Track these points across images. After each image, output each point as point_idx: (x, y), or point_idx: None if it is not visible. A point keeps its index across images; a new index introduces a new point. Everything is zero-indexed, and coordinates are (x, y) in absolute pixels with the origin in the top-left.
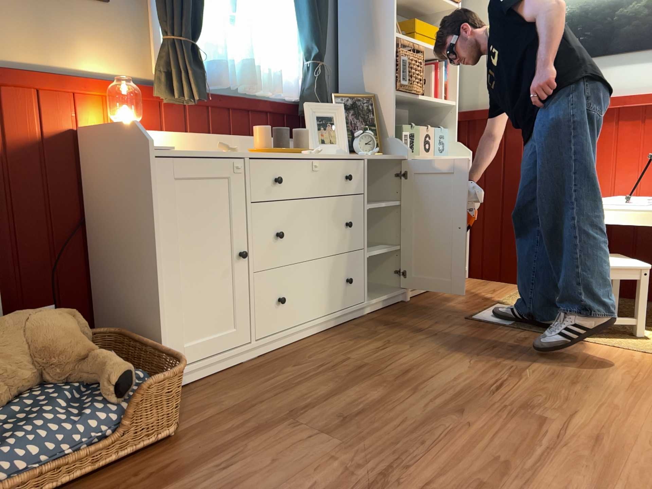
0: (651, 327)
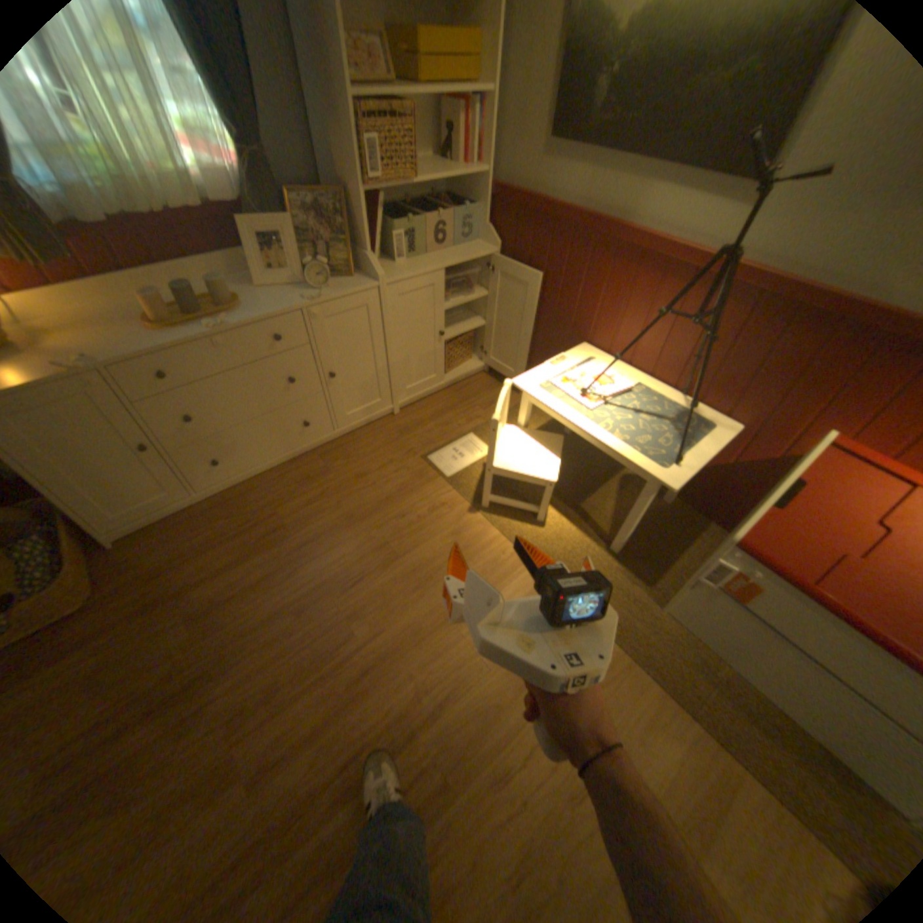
0: (565, 507)
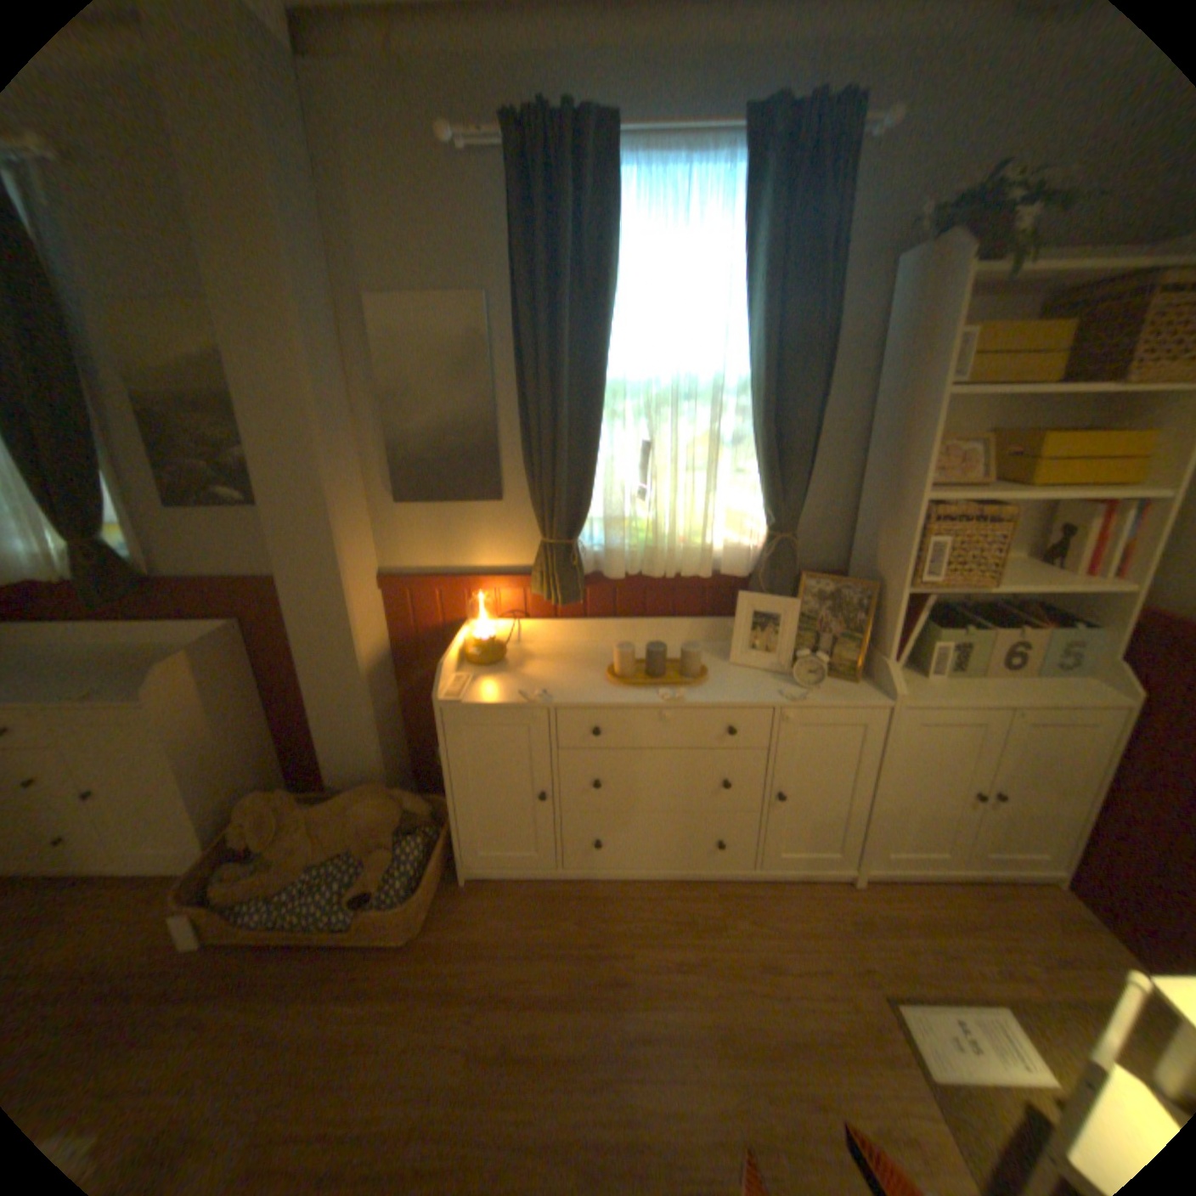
0: None
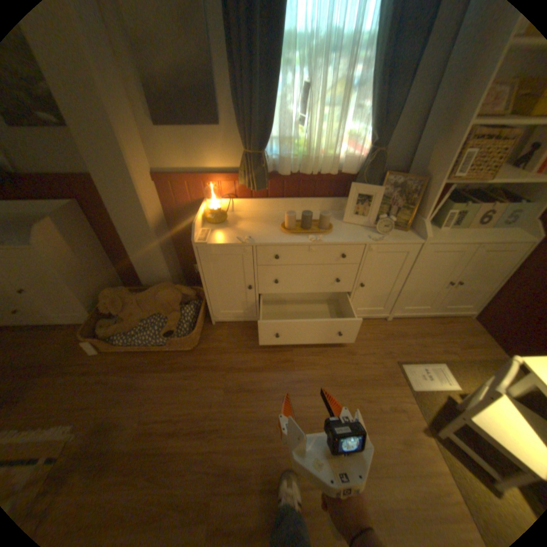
0: None
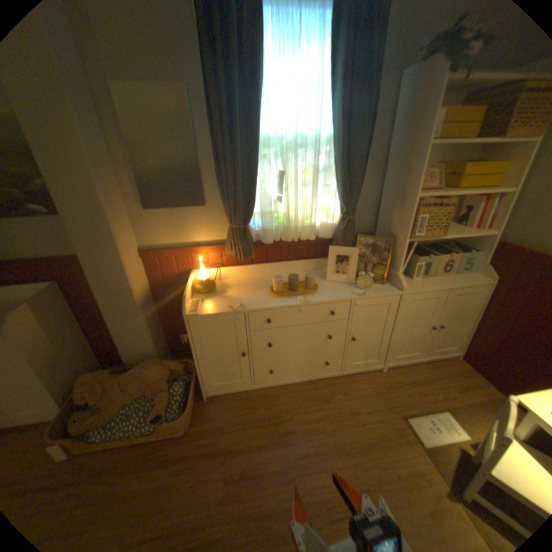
0: None
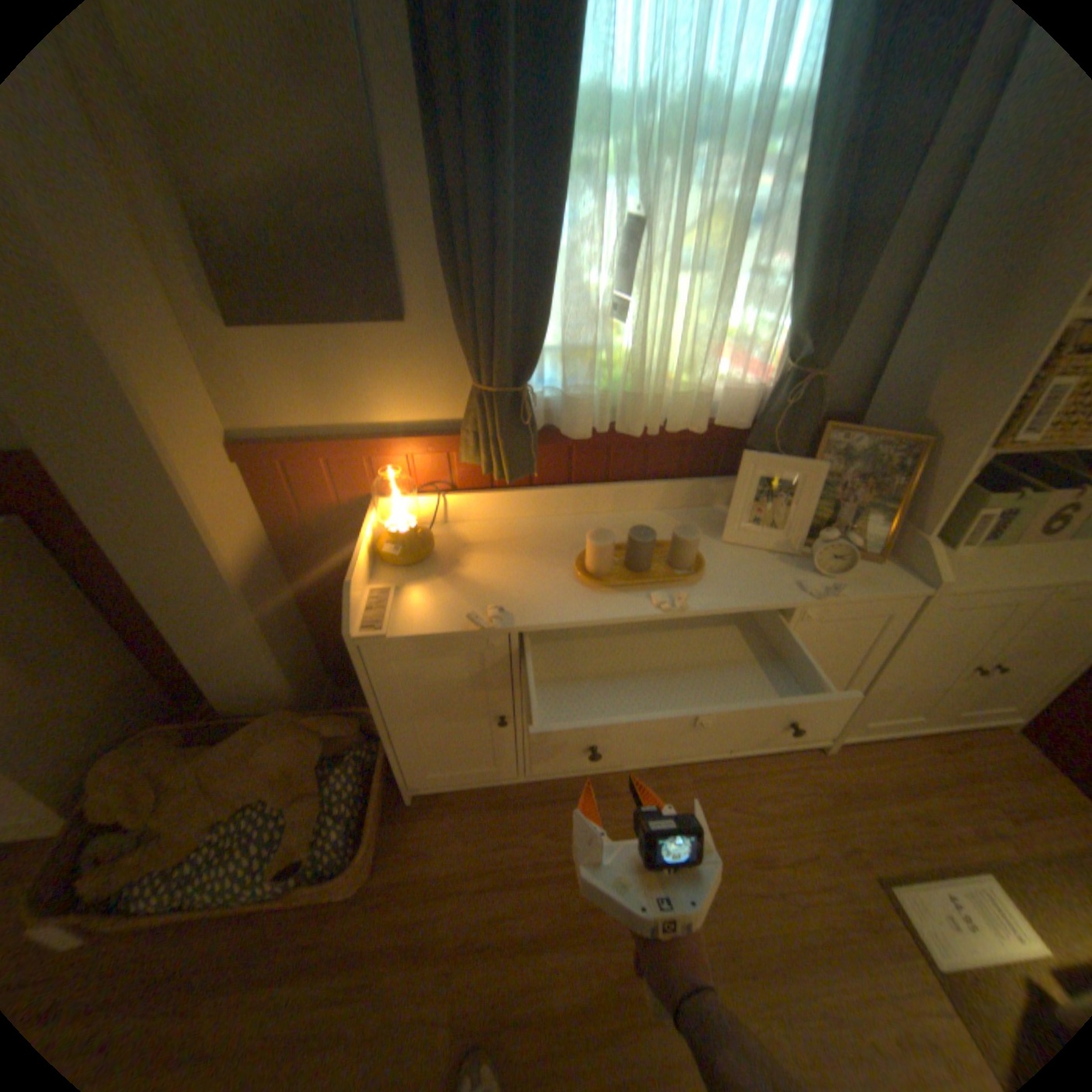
0: None
